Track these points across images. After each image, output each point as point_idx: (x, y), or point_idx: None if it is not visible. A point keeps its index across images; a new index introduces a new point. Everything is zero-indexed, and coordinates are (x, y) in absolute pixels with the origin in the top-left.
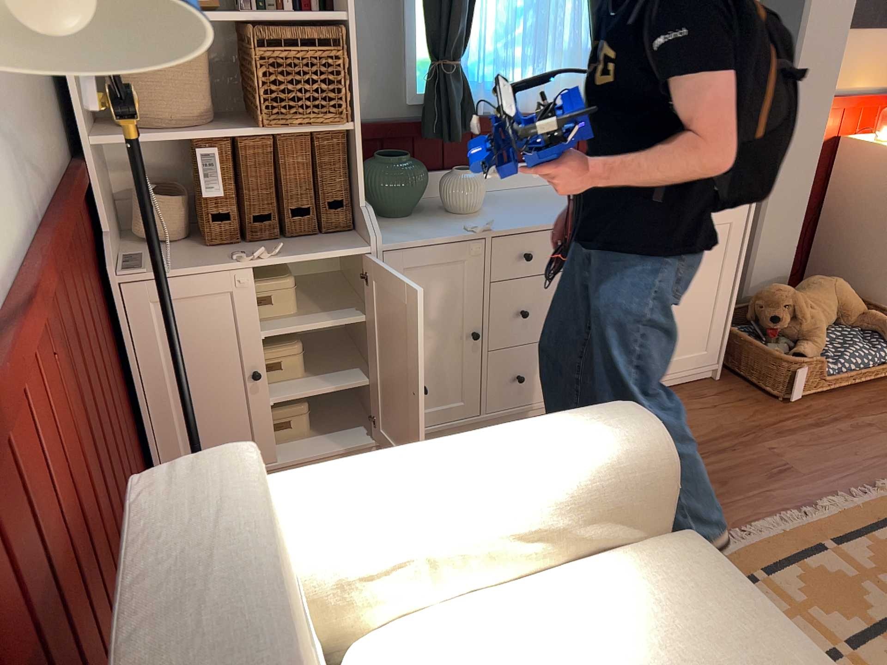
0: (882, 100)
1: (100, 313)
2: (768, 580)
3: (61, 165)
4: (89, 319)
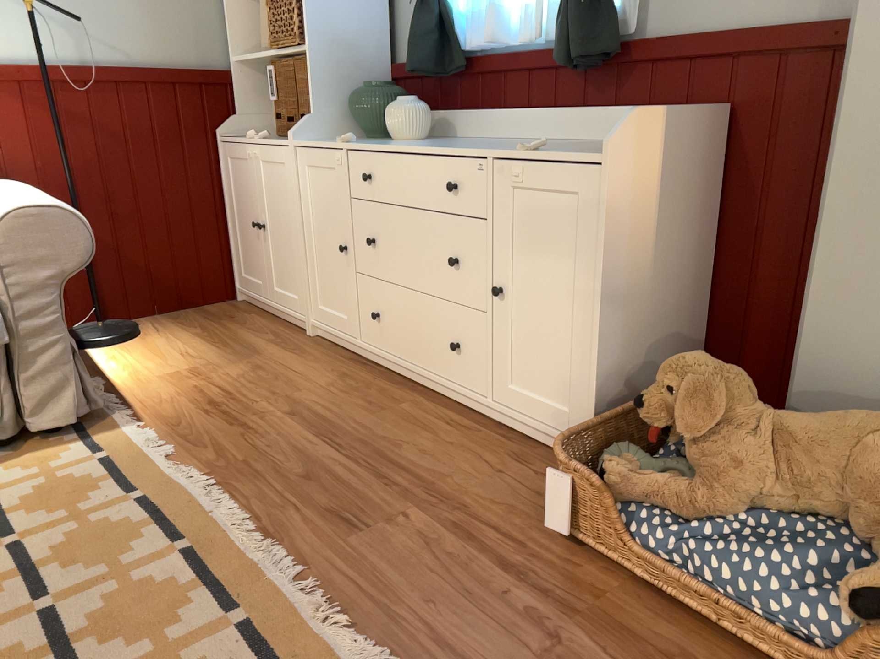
0: None
1: (197, 152)
2: (130, 500)
3: (195, 67)
4: (158, 141)
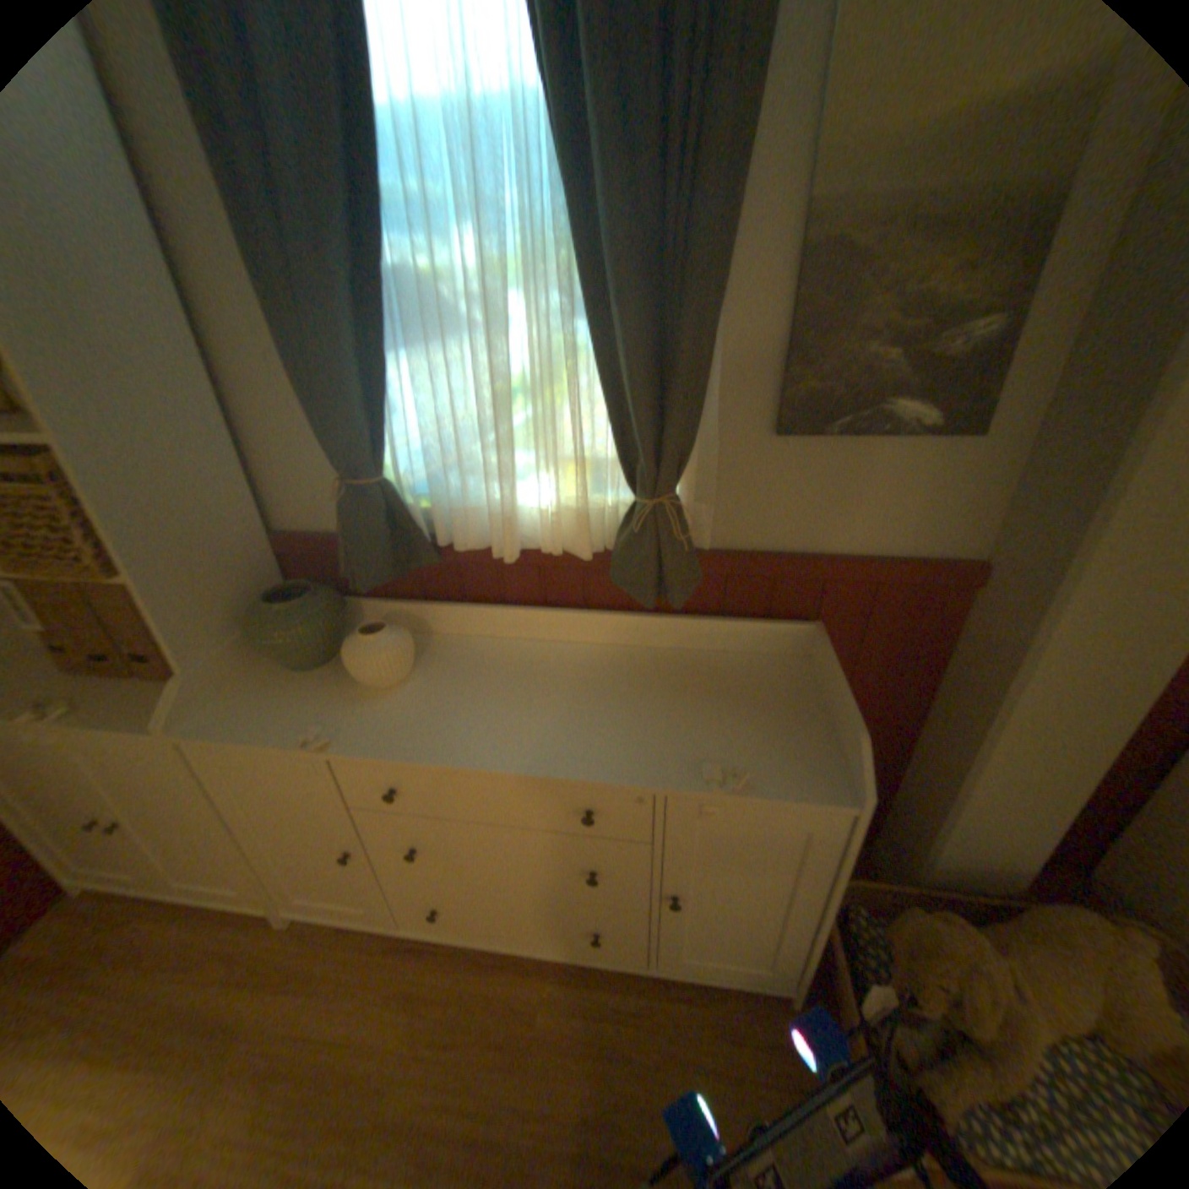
0: None
1: None
2: None
3: None
4: None
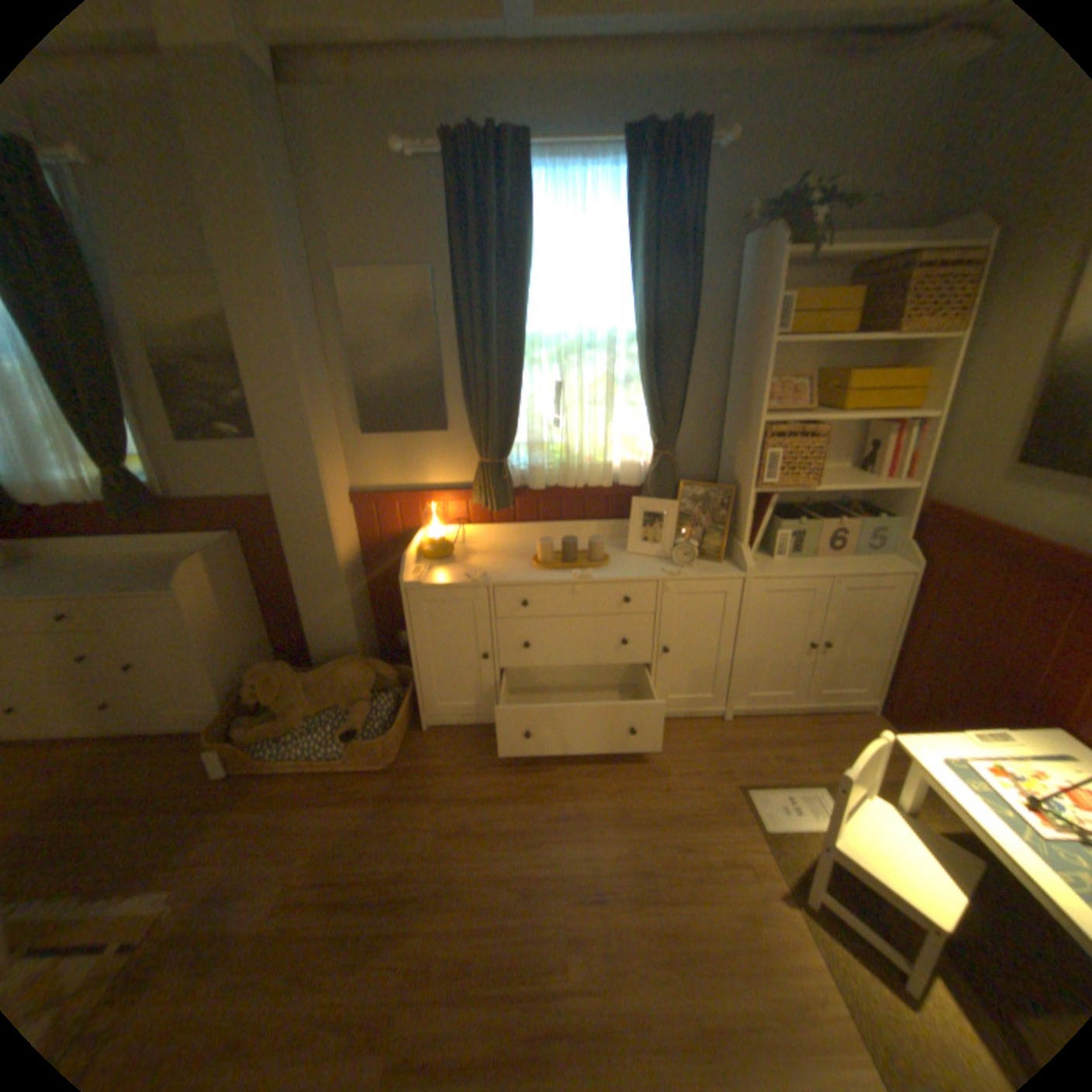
0: (458, 496)
1: None
2: None
3: None
4: None
